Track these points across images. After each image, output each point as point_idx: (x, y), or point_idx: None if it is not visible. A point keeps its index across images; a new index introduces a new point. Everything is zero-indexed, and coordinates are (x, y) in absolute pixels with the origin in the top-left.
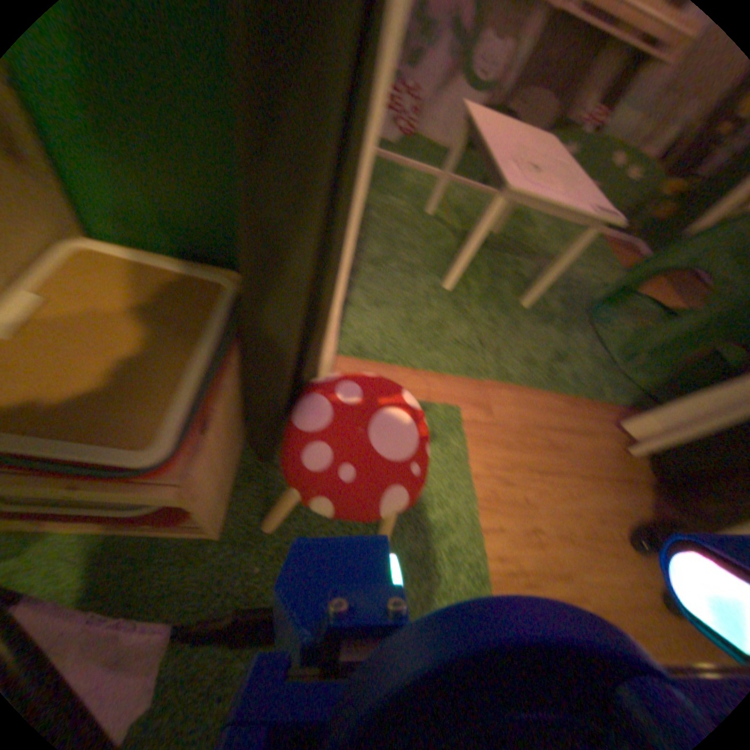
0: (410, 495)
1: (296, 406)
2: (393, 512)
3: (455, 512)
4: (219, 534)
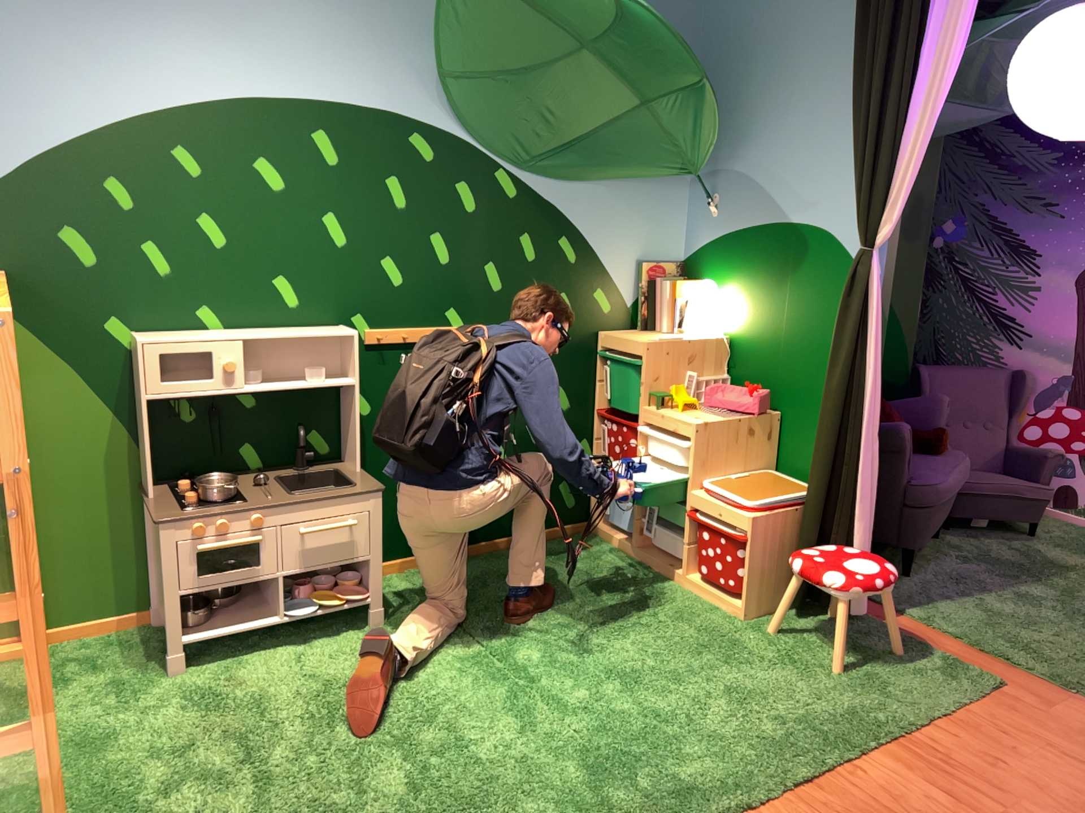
0: (844, 590)
1: (811, 542)
2: (827, 588)
3: (909, 696)
4: (741, 617)
